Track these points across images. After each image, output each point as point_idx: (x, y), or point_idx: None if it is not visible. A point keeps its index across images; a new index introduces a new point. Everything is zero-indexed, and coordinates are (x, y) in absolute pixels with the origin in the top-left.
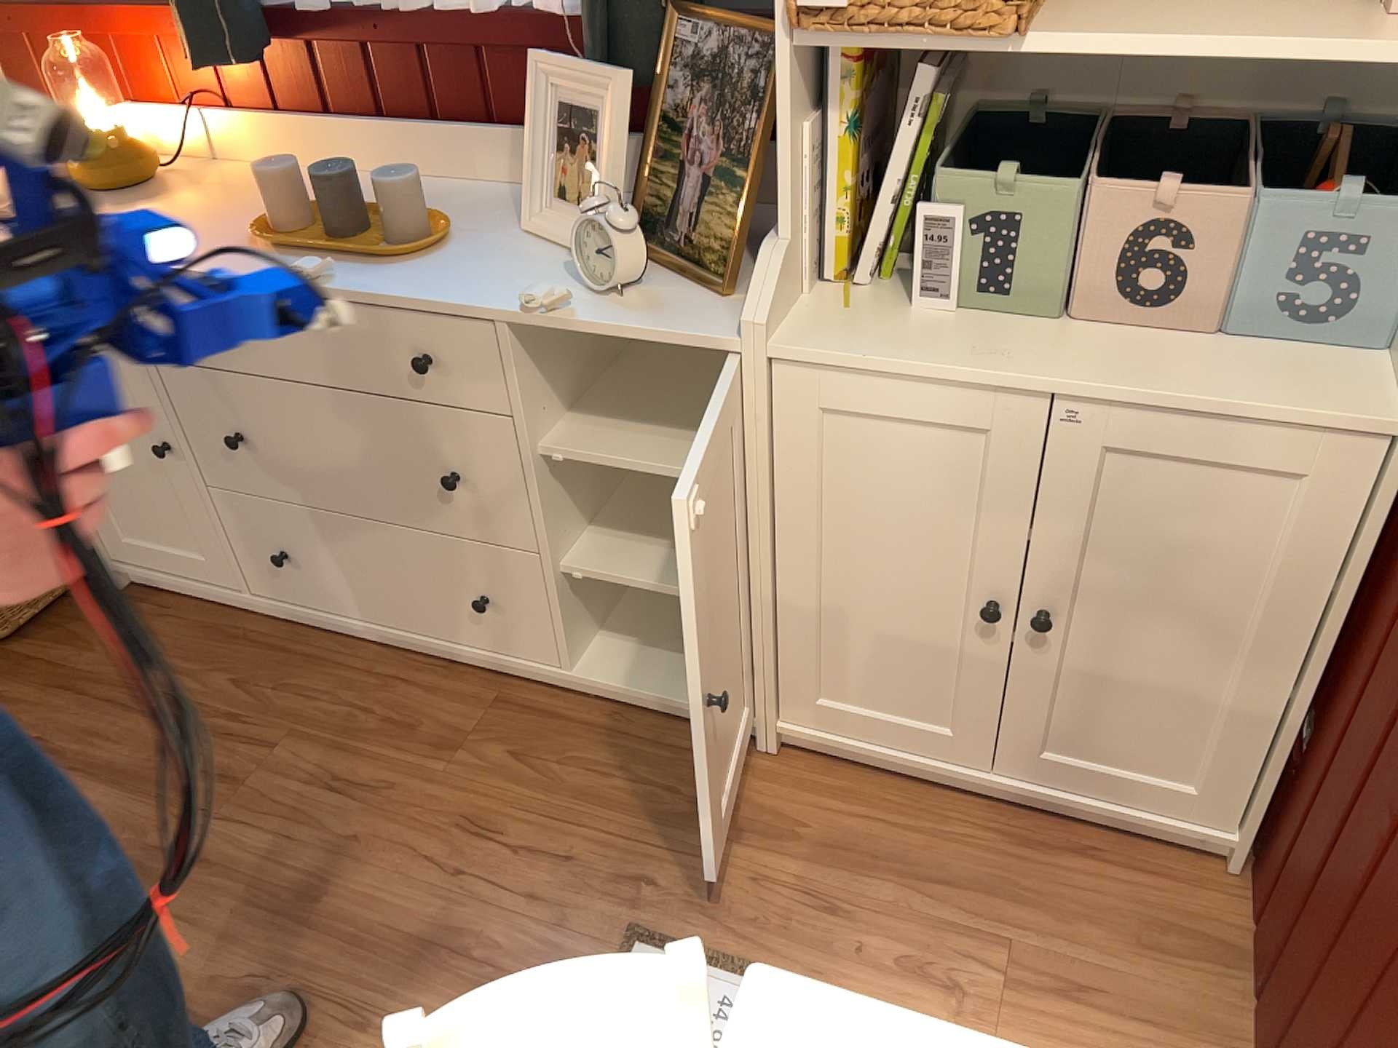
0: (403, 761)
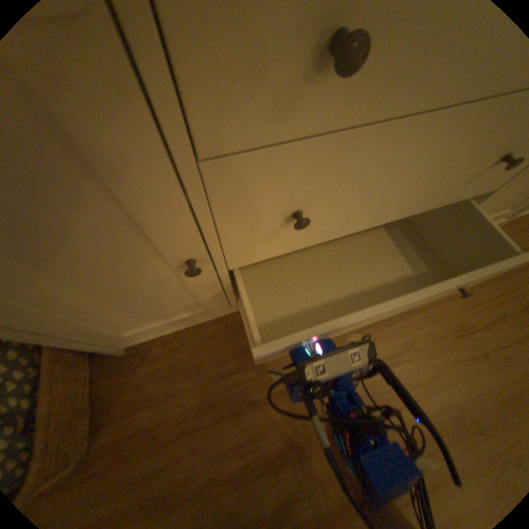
0: (400, 333)
